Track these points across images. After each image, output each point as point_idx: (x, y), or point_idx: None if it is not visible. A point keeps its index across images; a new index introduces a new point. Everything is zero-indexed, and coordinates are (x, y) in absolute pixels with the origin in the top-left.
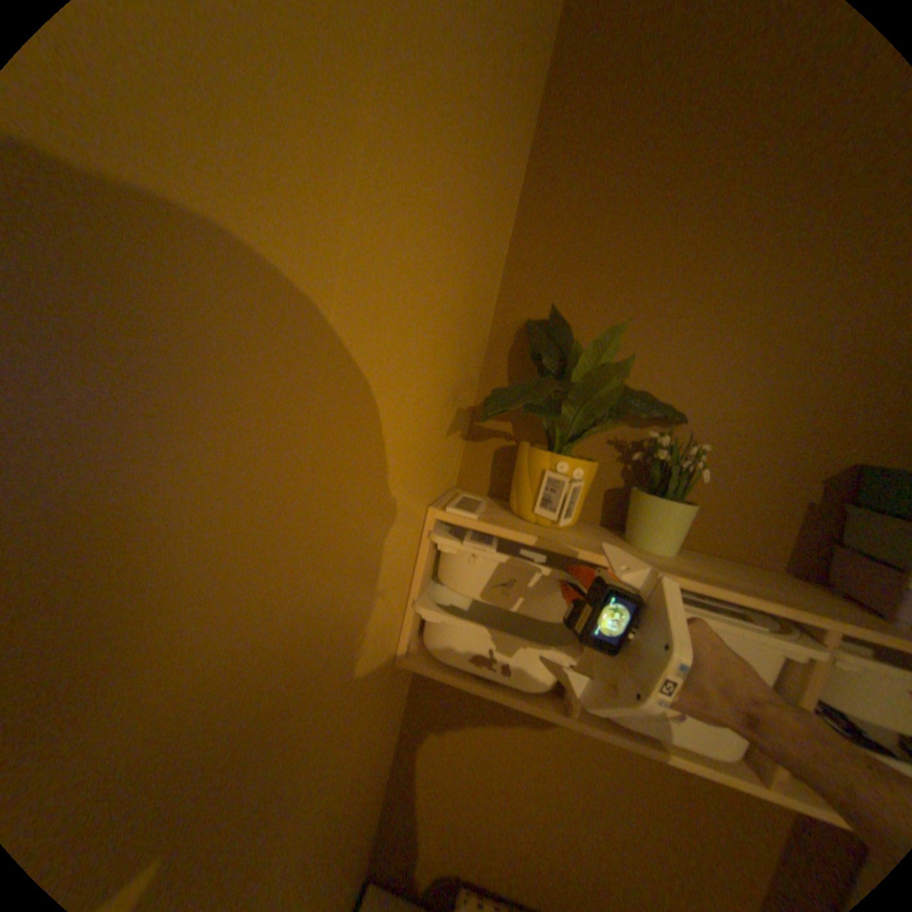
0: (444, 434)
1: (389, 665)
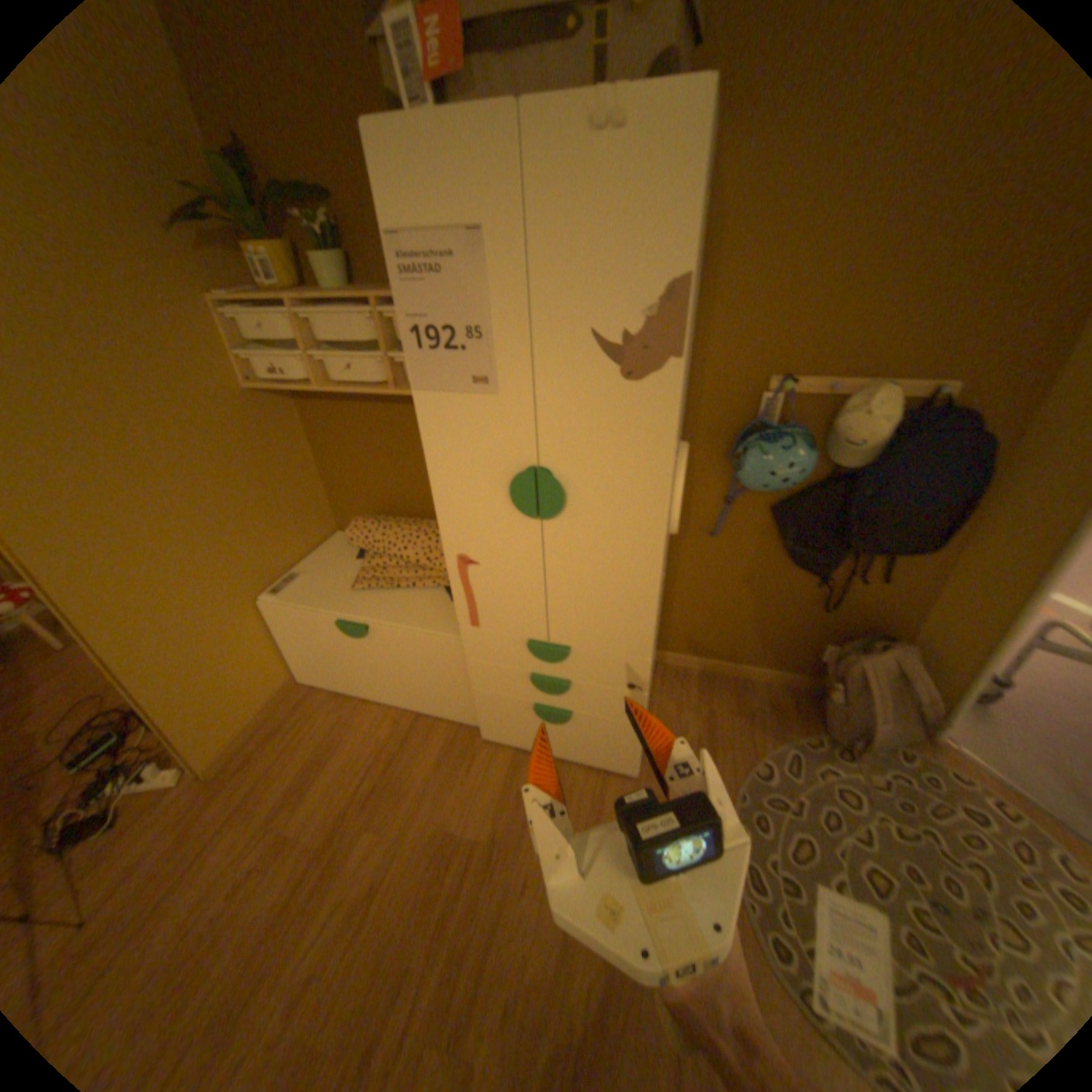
0: (185, 252)
1: (231, 387)
